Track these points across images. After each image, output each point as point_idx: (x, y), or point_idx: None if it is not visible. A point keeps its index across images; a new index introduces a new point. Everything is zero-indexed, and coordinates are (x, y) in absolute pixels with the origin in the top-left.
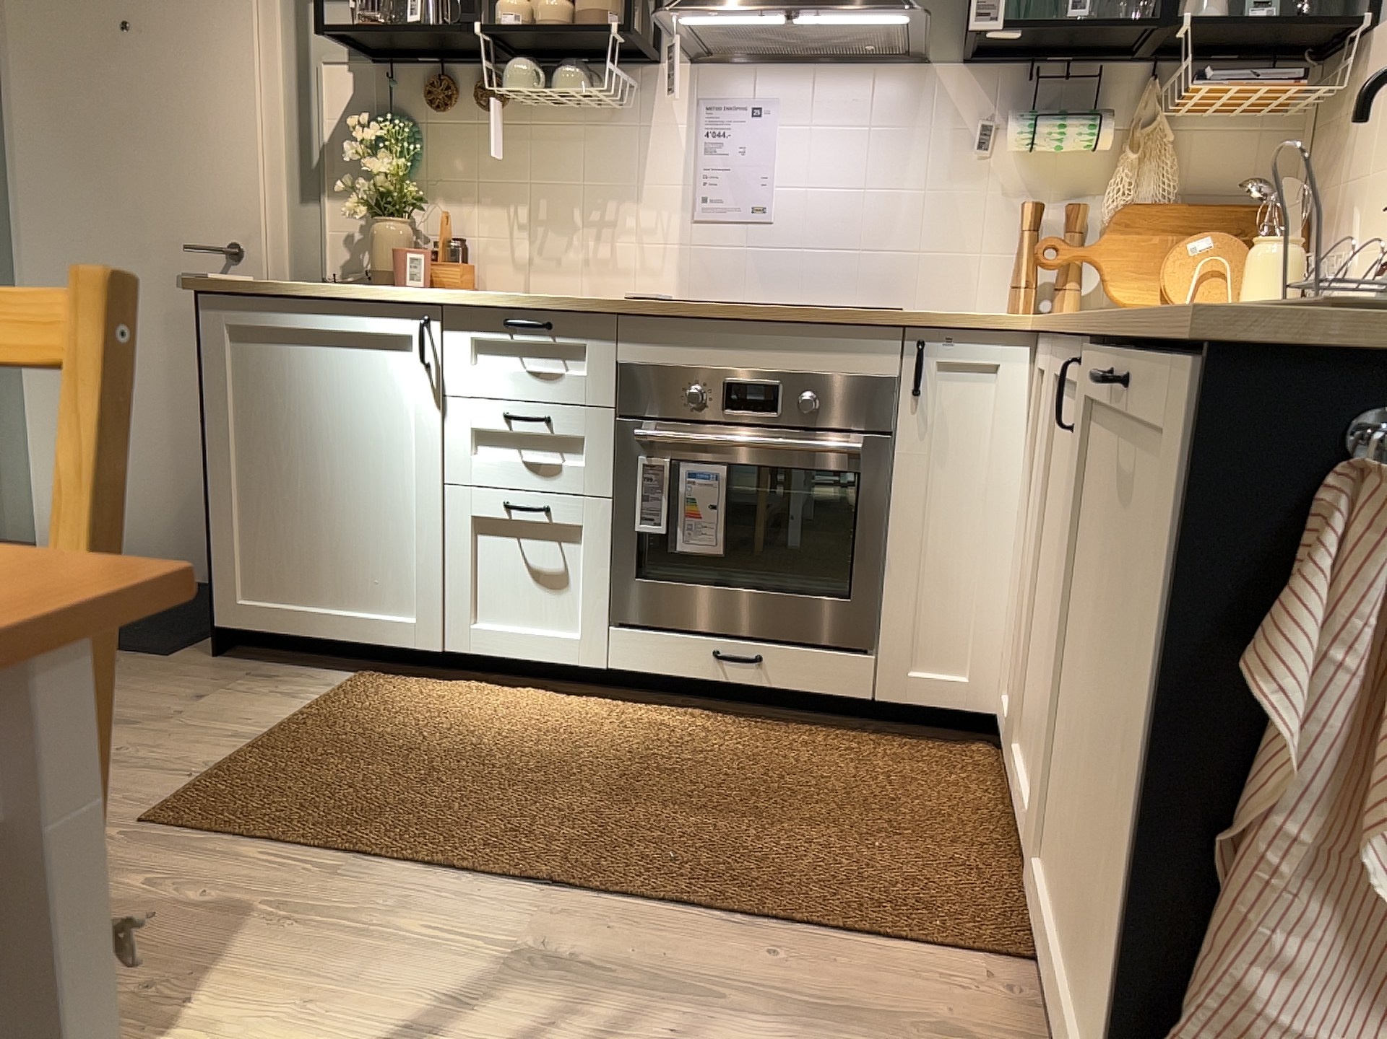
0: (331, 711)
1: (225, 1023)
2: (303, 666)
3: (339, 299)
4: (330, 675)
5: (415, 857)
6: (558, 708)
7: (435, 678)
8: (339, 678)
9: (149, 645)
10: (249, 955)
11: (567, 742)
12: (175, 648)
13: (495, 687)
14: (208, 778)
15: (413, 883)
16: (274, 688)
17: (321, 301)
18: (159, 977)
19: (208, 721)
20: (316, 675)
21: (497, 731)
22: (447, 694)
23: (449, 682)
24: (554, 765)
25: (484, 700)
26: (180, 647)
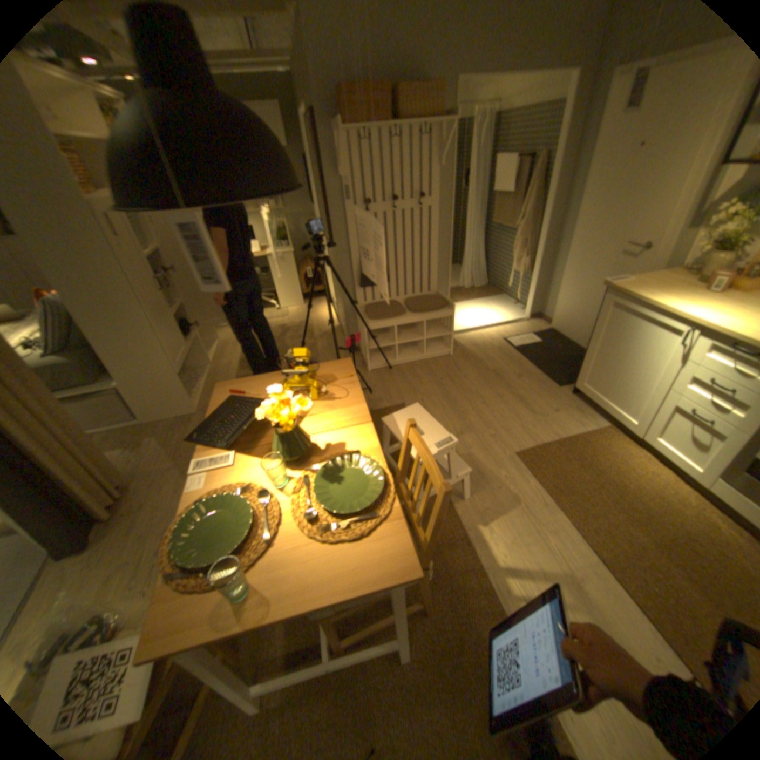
0: (591, 440)
1: (499, 529)
2: (598, 413)
3: (660, 308)
4: (604, 422)
5: (573, 517)
6: (678, 490)
7: (640, 443)
8: (604, 426)
9: (558, 381)
10: (515, 514)
11: (666, 508)
12: (564, 386)
13: (661, 461)
14: (540, 448)
15: (566, 526)
16: (581, 420)
17: (653, 306)
18: (495, 505)
19: (554, 424)
20: (598, 420)
21: (642, 485)
22: (637, 455)
23: (644, 449)
24: (651, 516)
25: (650, 465)
26: (566, 386)
